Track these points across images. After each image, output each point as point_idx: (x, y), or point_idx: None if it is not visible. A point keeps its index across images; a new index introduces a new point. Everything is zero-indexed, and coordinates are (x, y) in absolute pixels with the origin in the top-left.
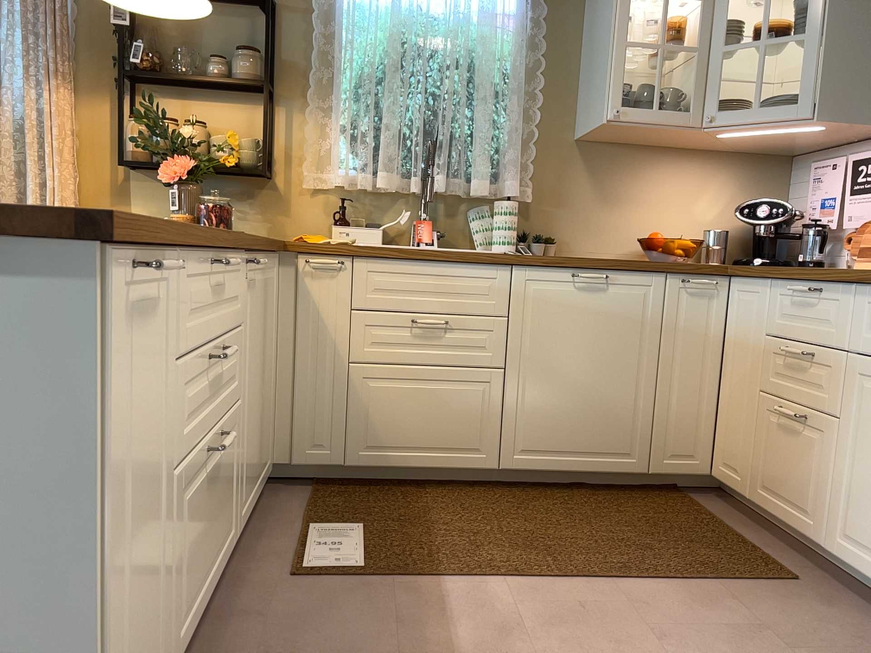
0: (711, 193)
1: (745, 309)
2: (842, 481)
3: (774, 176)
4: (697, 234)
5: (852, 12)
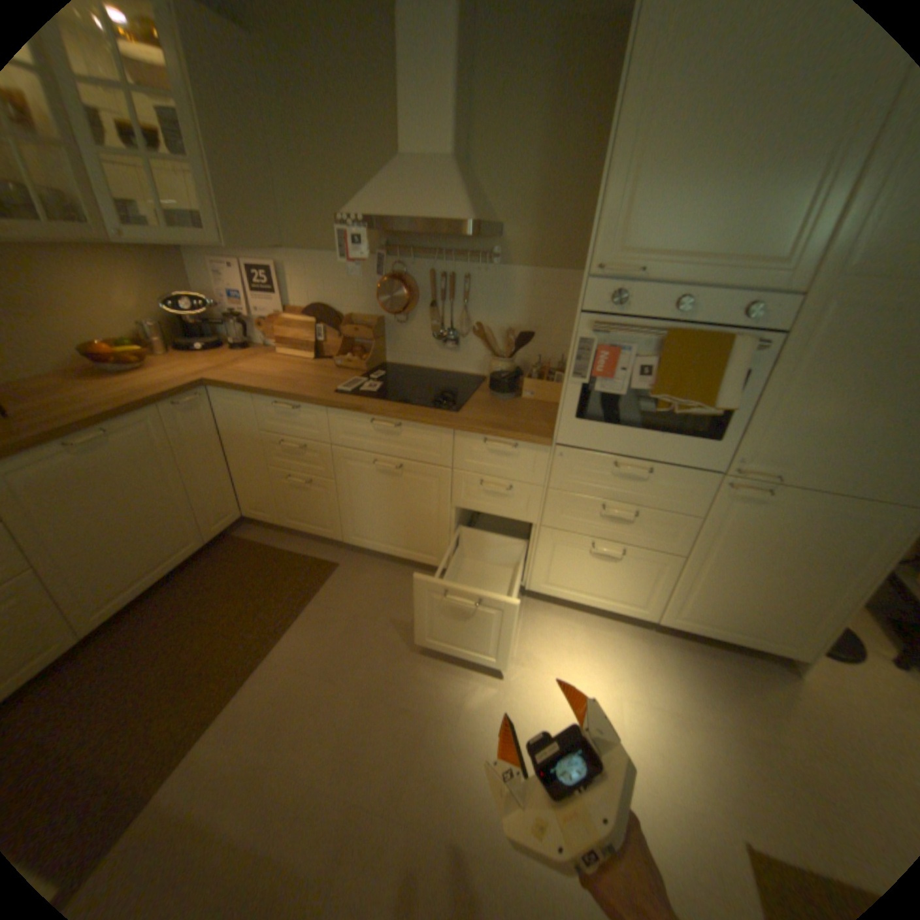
0: (121, 285)
1: (231, 412)
2: (344, 511)
3: (170, 261)
4: (126, 327)
5: (220, 144)
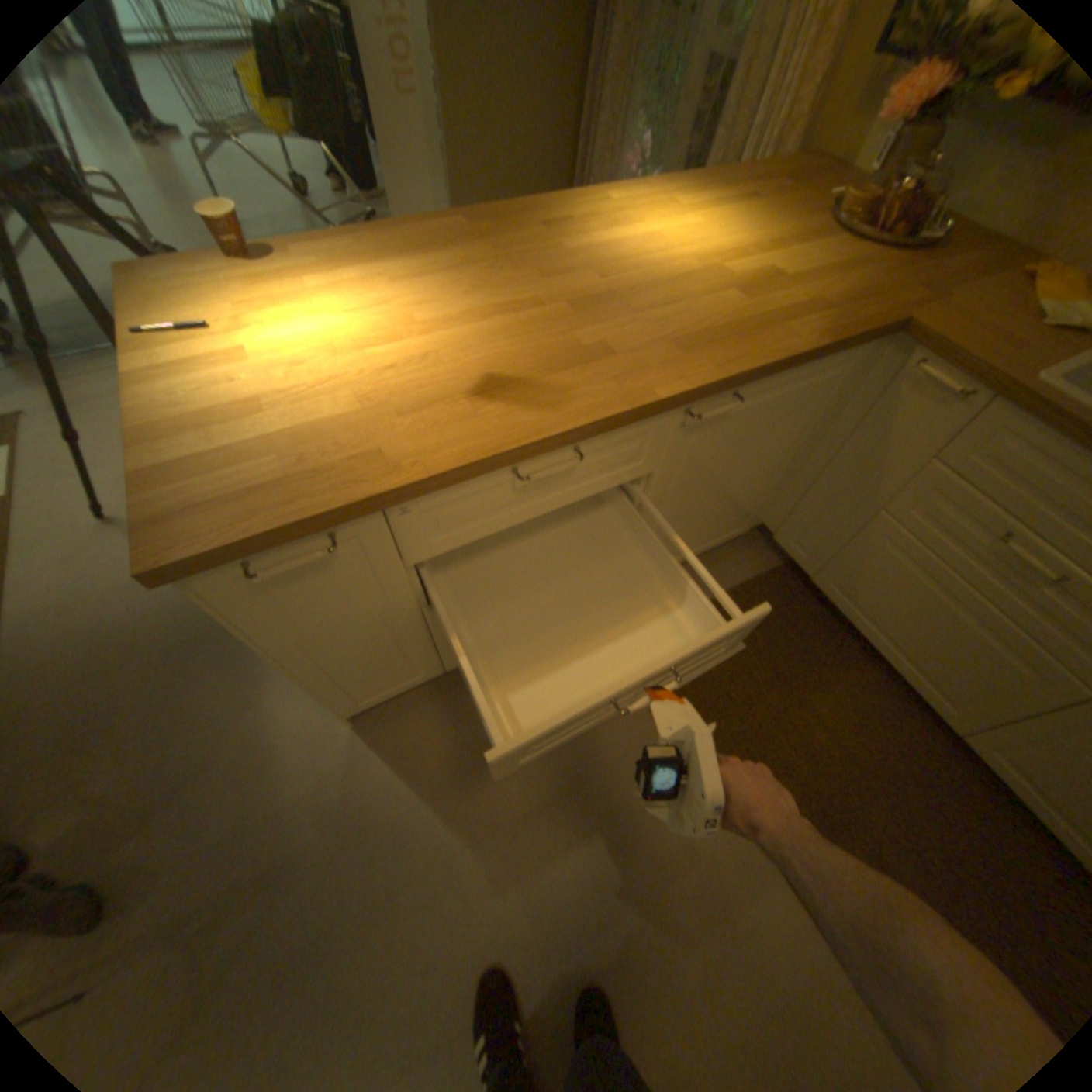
0: None
1: None
2: None
3: None
4: None
5: None
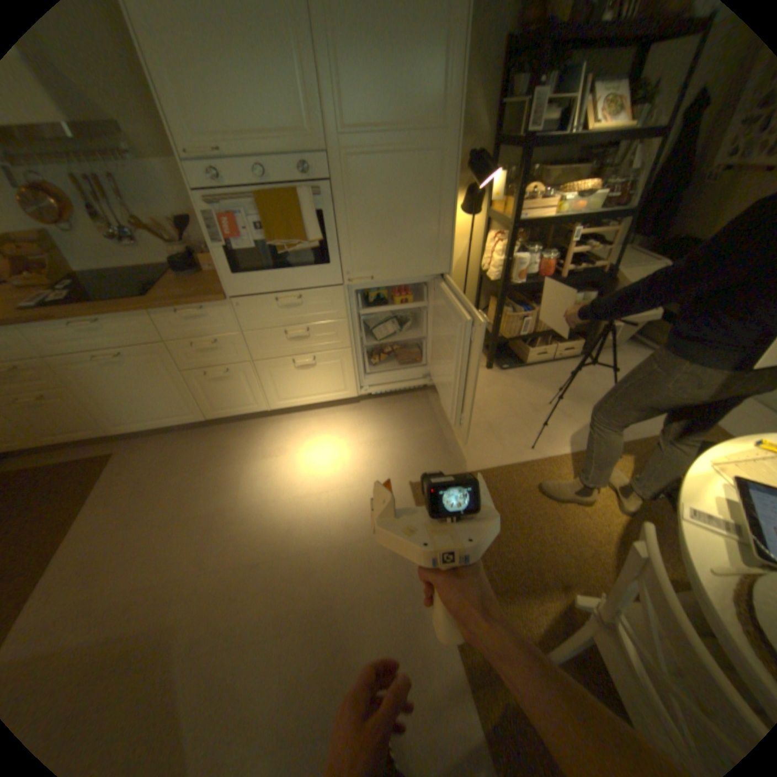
0: None
1: None
2: (90, 410)
3: None
4: None
5: None
